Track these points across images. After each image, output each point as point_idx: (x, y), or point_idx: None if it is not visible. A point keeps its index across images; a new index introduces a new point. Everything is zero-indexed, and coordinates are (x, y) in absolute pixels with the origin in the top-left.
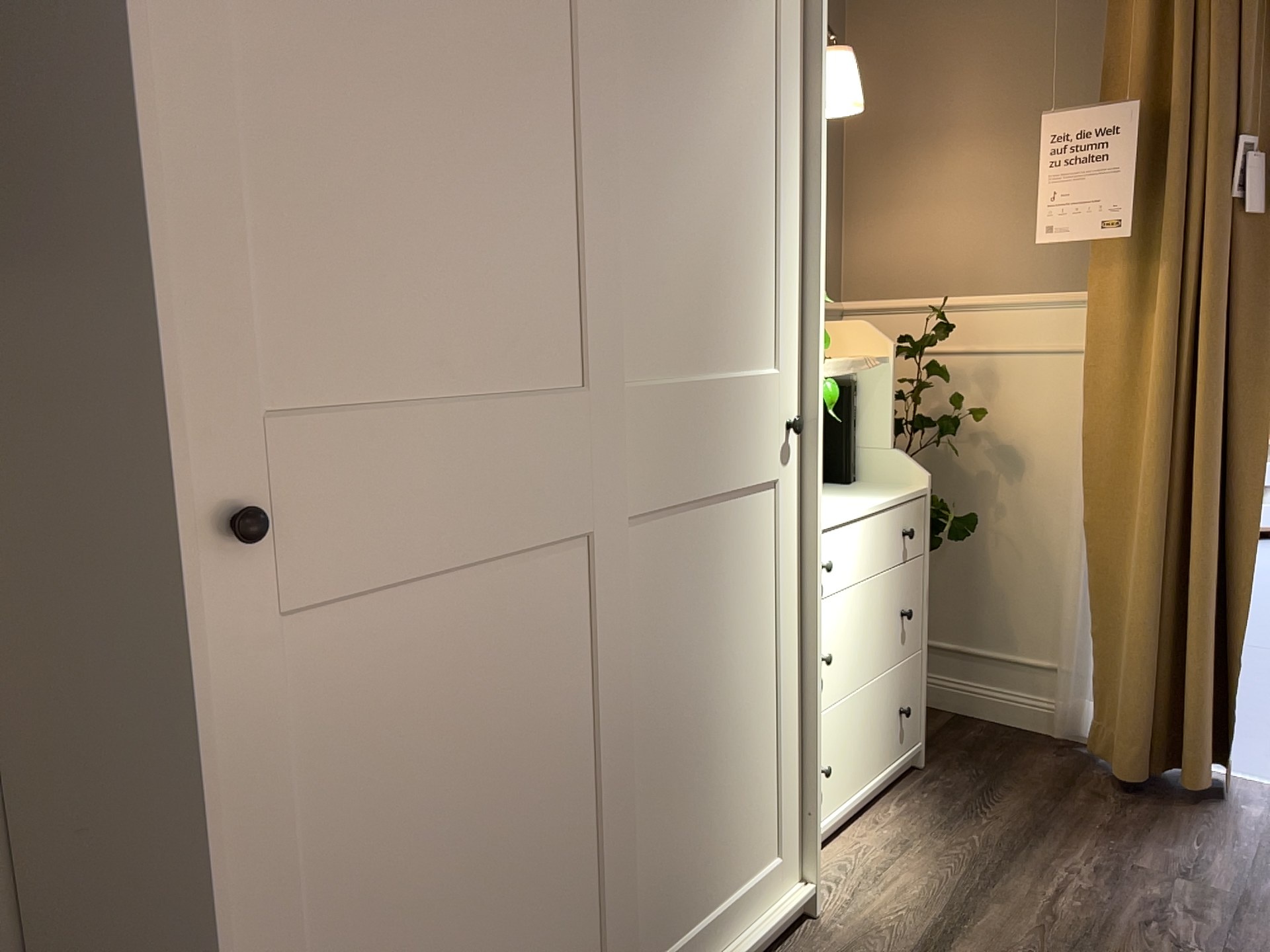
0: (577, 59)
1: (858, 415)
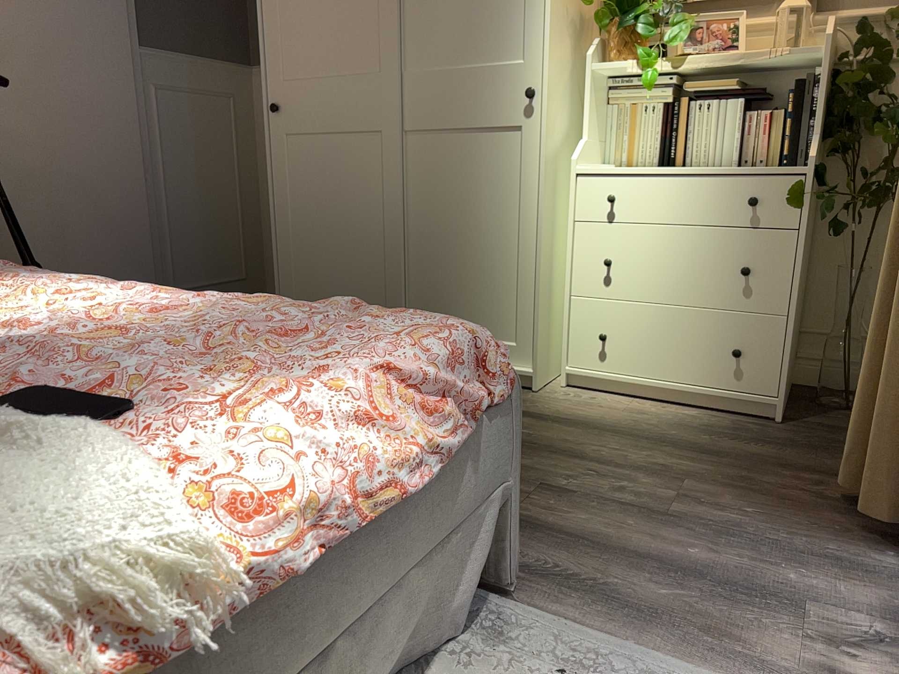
0: None
1: (814, 106)
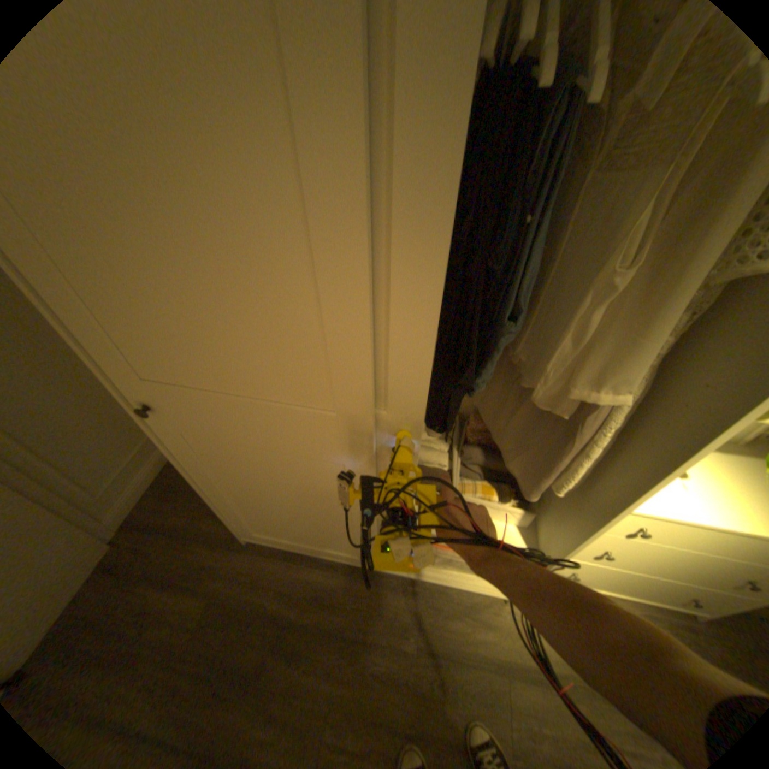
0: (300, 184)
1: None
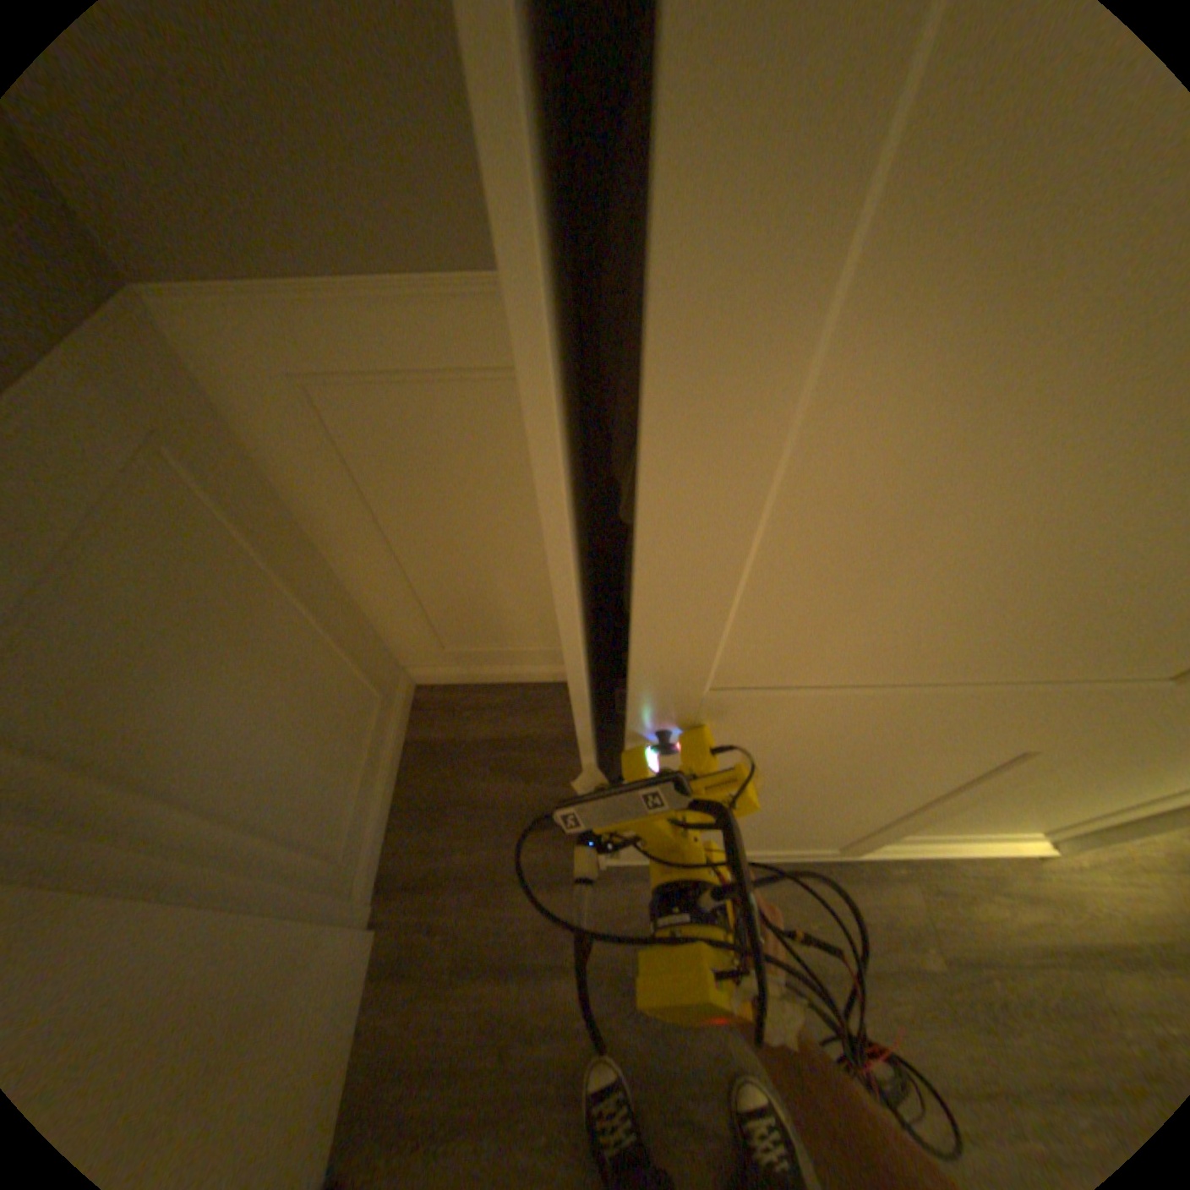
0: None
1: None
